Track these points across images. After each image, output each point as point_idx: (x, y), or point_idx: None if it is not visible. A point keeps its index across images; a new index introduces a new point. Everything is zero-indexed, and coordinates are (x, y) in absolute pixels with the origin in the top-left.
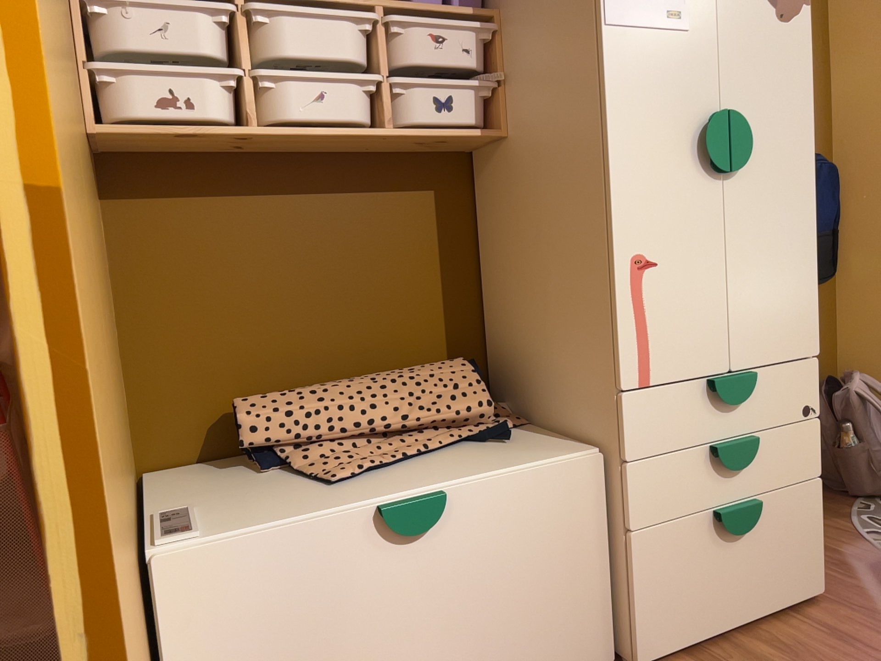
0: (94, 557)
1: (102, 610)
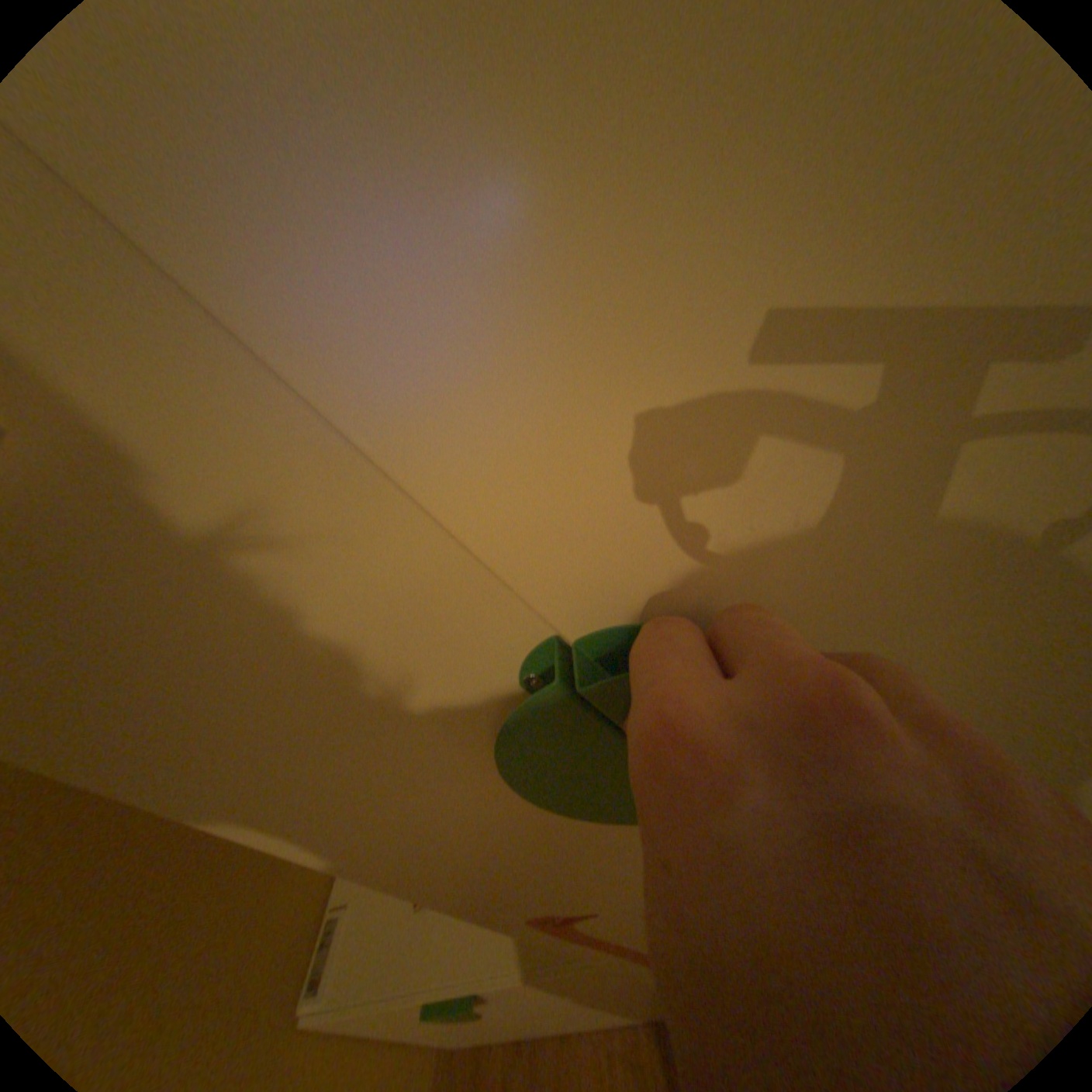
0: None
1: None
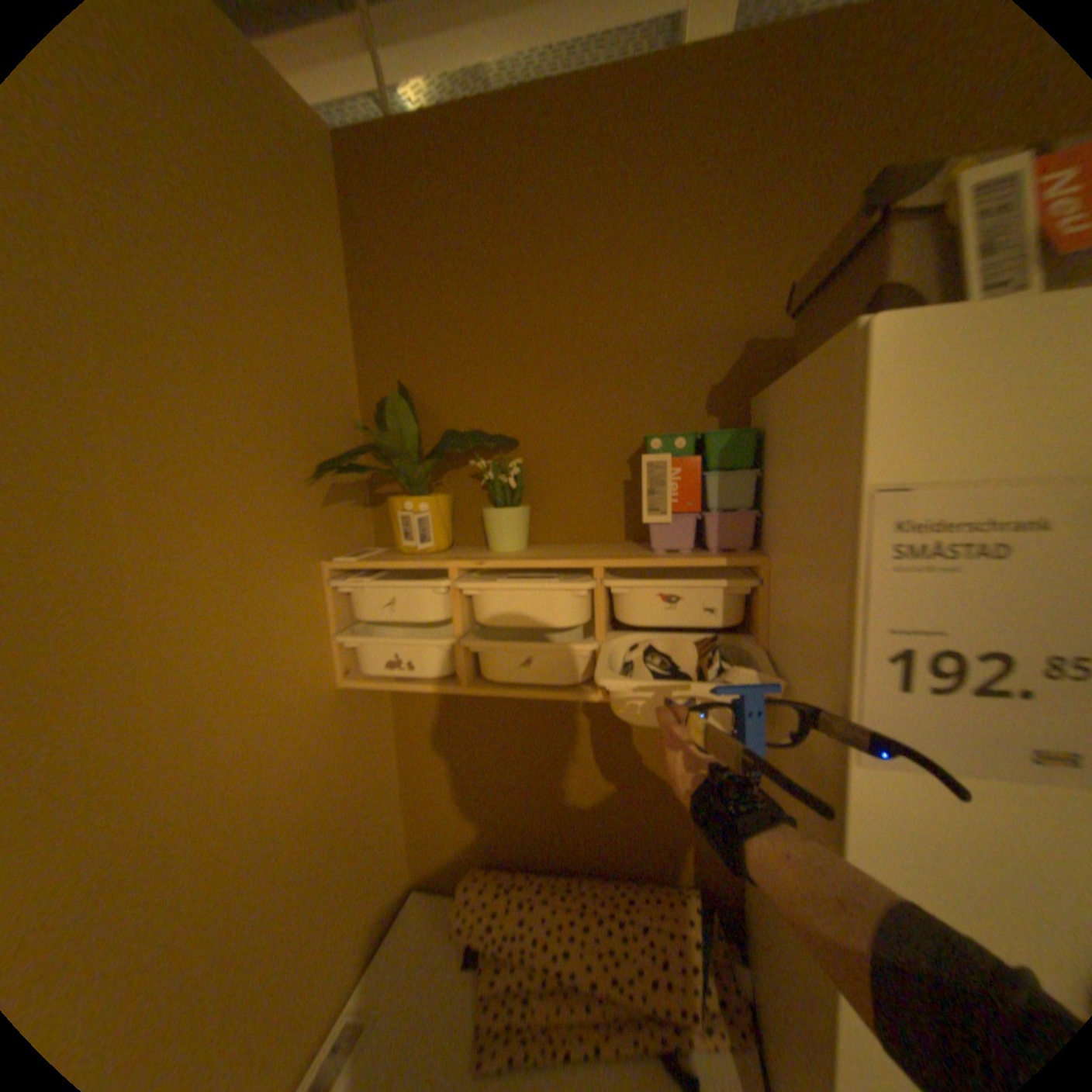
0: None
1: None
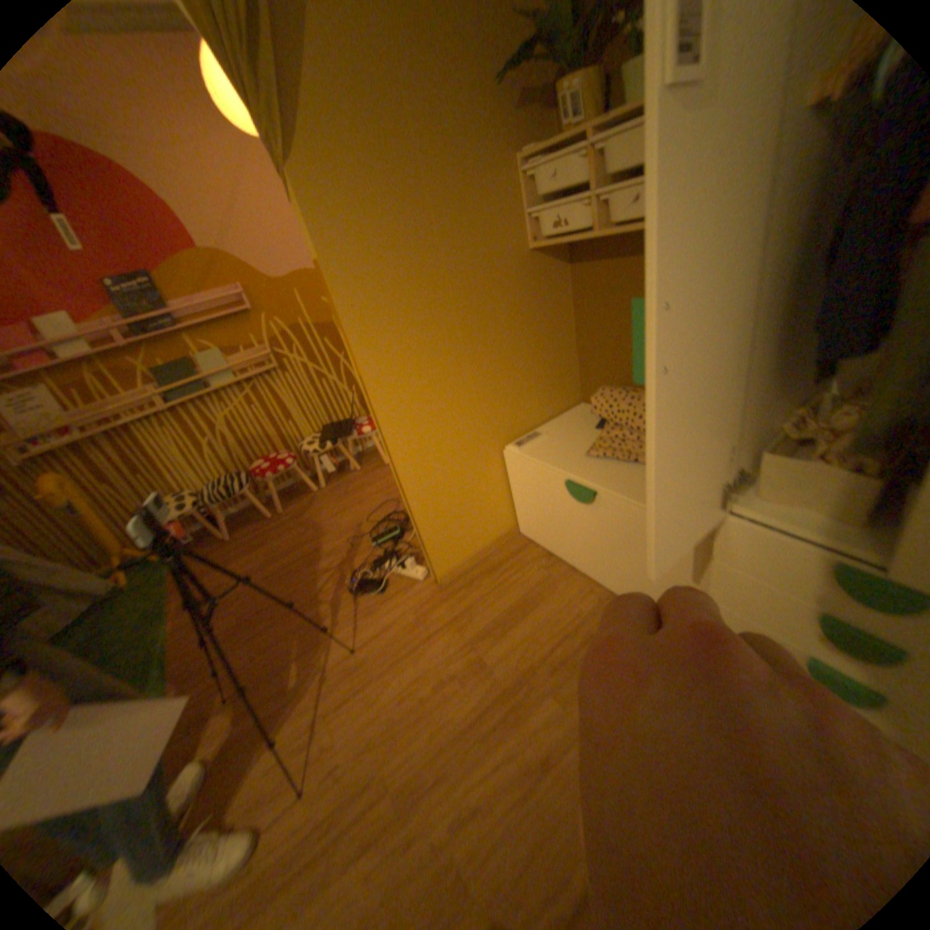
0: (392, 454)
1: (397, 465)
